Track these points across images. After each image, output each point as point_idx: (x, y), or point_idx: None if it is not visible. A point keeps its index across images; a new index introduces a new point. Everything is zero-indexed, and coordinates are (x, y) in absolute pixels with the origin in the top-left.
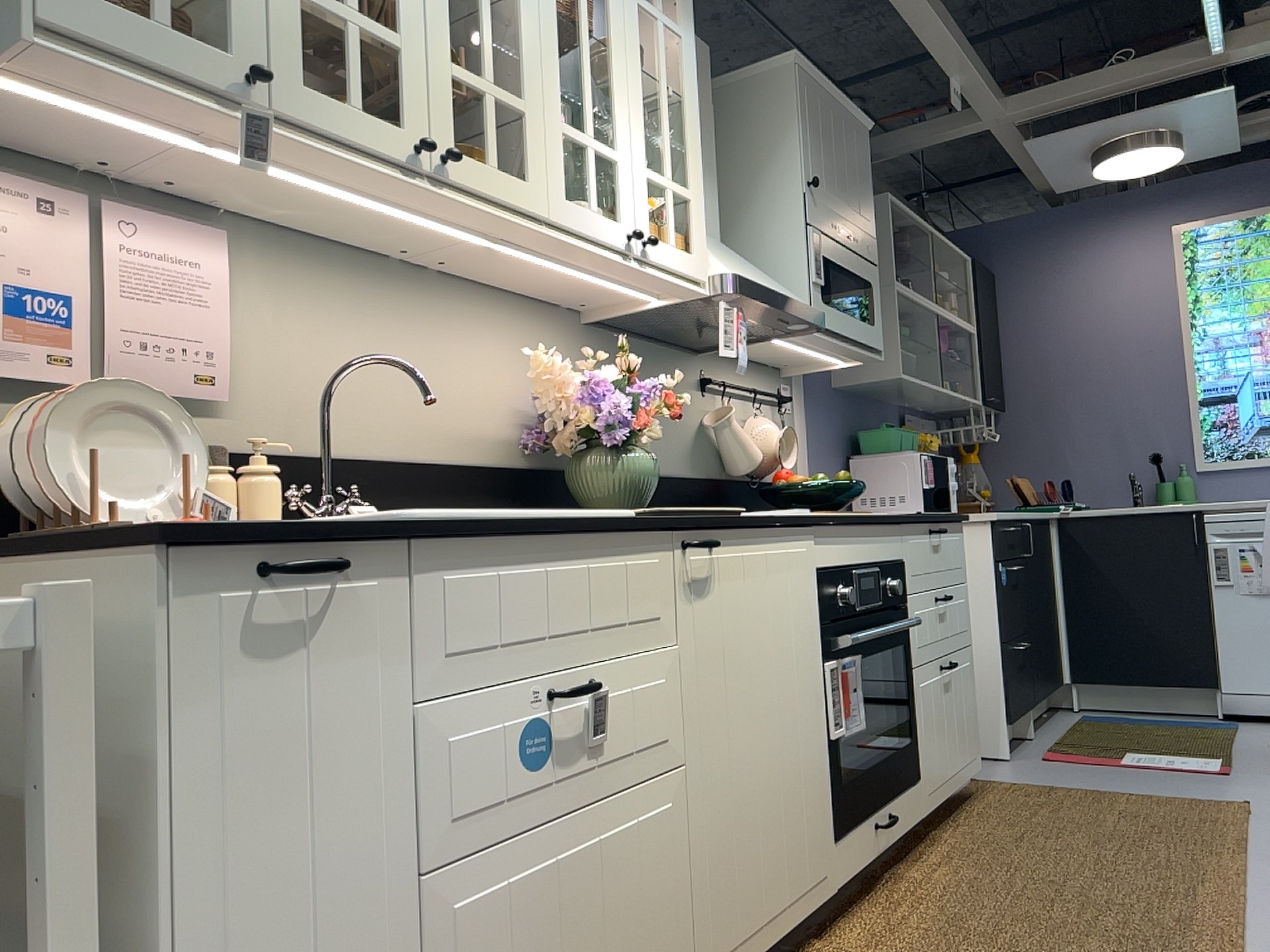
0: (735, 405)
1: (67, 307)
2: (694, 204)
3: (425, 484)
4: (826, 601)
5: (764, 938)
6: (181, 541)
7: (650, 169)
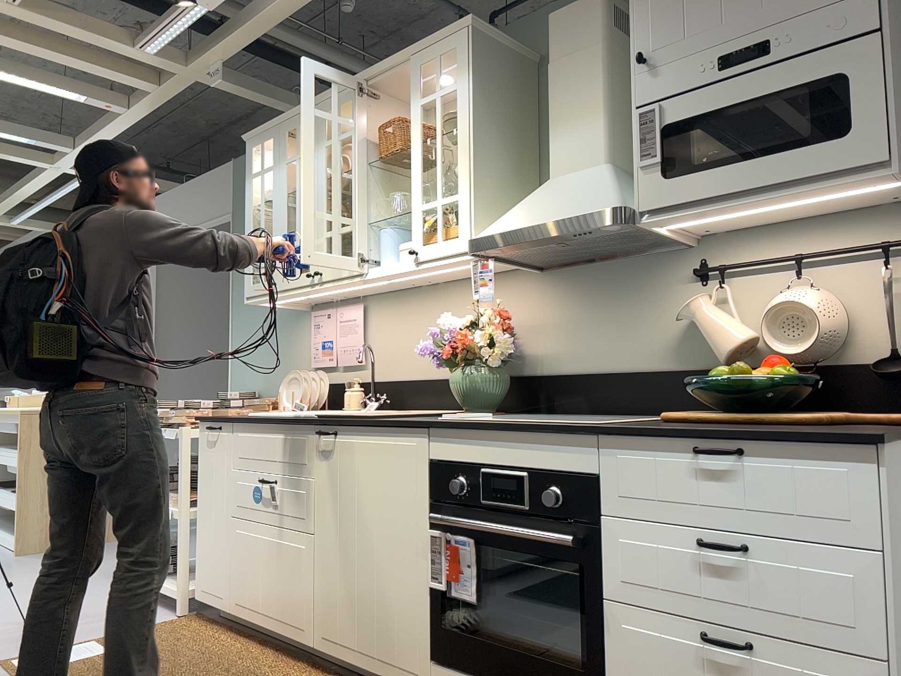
0: (764, 282)
1: (330, 343)
2: (458, 201)
3: (429, 390)
4: (437, 485)
5: (356, 658)
6: (198, 420)
7: (422, 203)
